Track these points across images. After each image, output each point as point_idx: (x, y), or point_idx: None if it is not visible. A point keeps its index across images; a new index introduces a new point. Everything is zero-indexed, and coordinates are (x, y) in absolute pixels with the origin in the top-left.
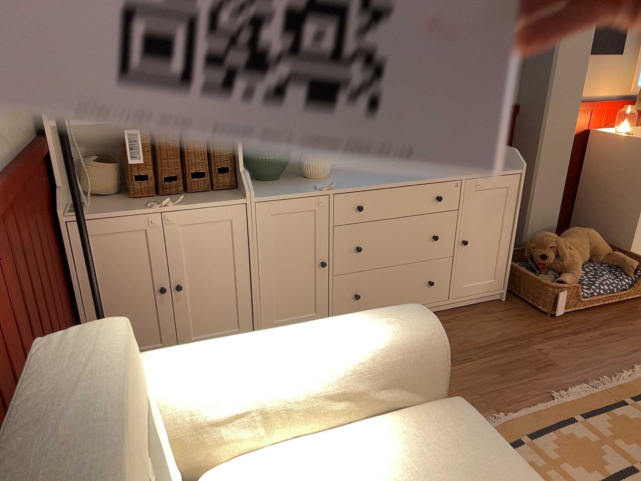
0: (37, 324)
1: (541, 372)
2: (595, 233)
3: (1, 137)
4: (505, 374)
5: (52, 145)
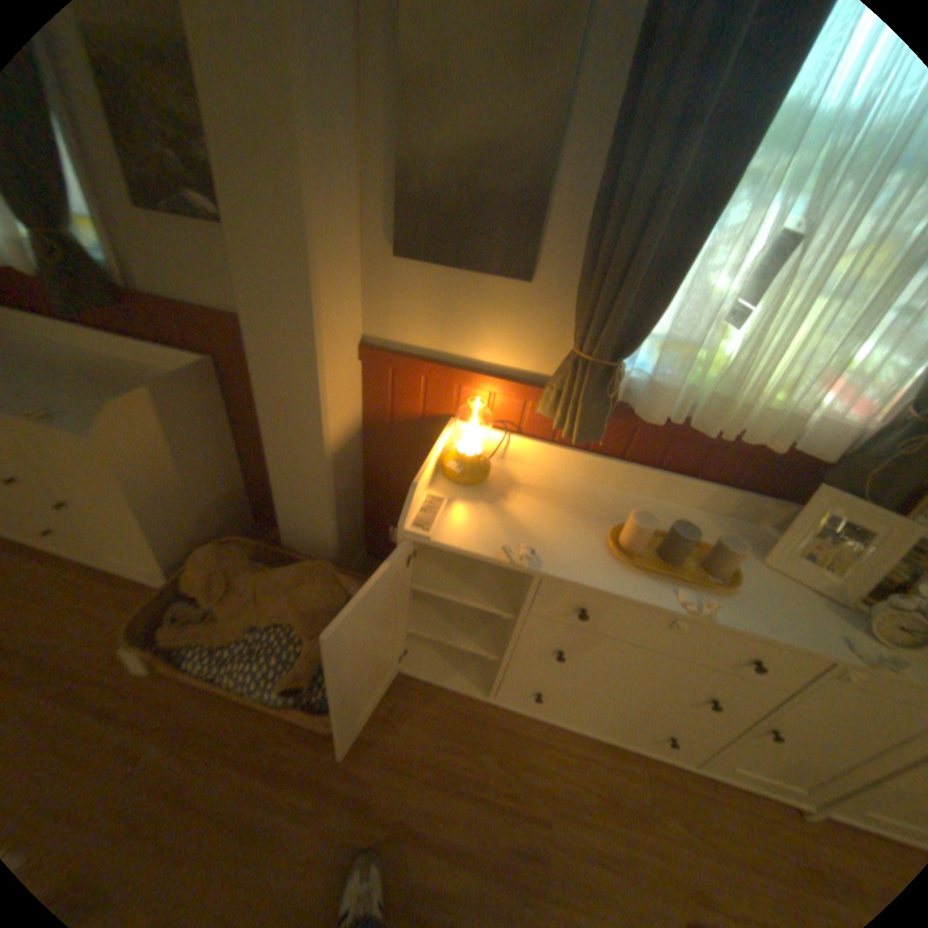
0: None
1: None
2: (311, 594)
3: None
4: None
5: None
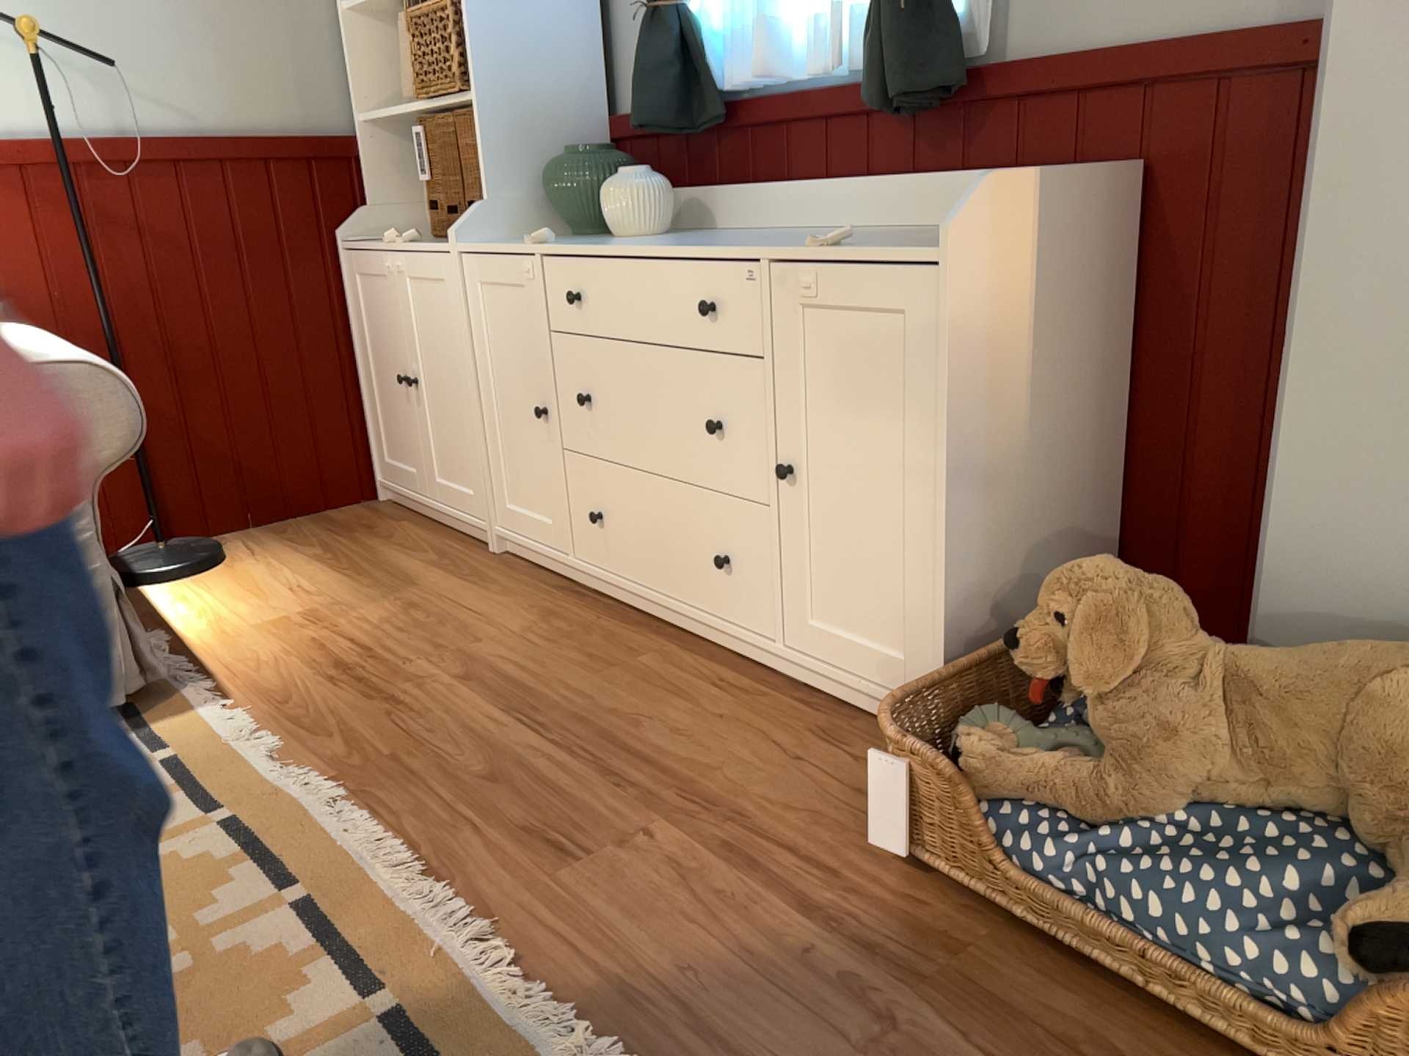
0: (154, 320)
1: (520, 838)
2: None
3: (177, 112)
4: (495, 783)
5: (362, 149)
